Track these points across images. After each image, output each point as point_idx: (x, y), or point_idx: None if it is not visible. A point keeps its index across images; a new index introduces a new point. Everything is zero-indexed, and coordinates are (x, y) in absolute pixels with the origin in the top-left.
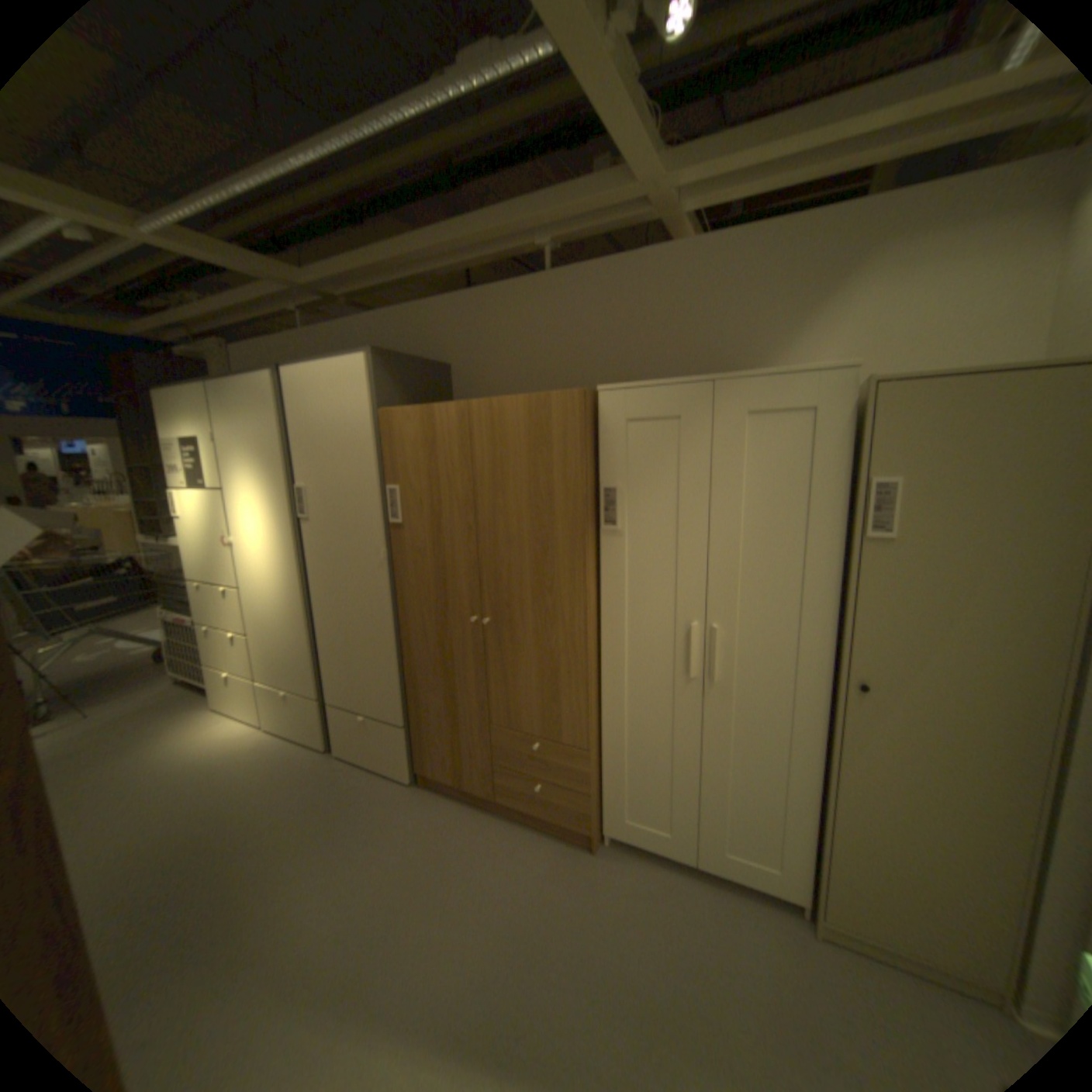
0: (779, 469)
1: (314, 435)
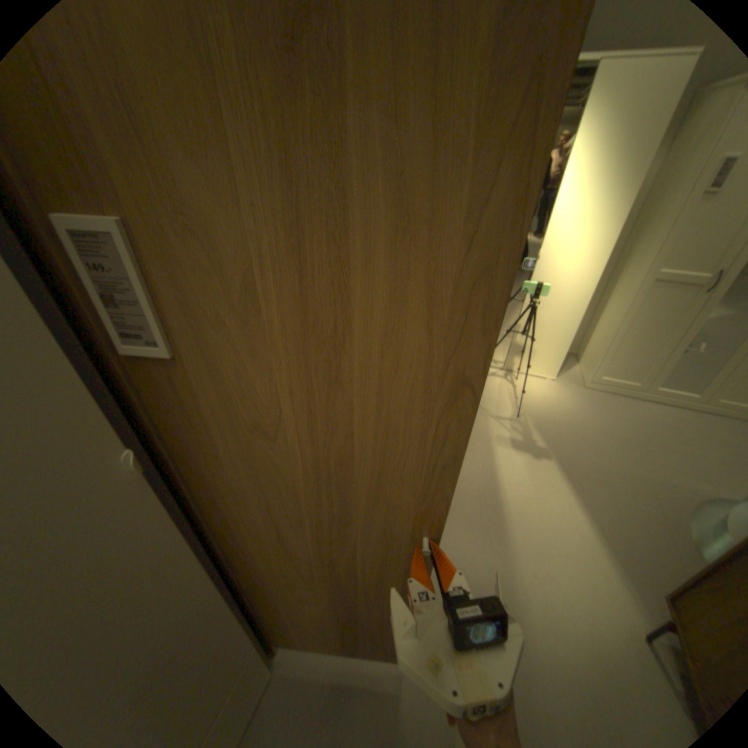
0: None
1: None
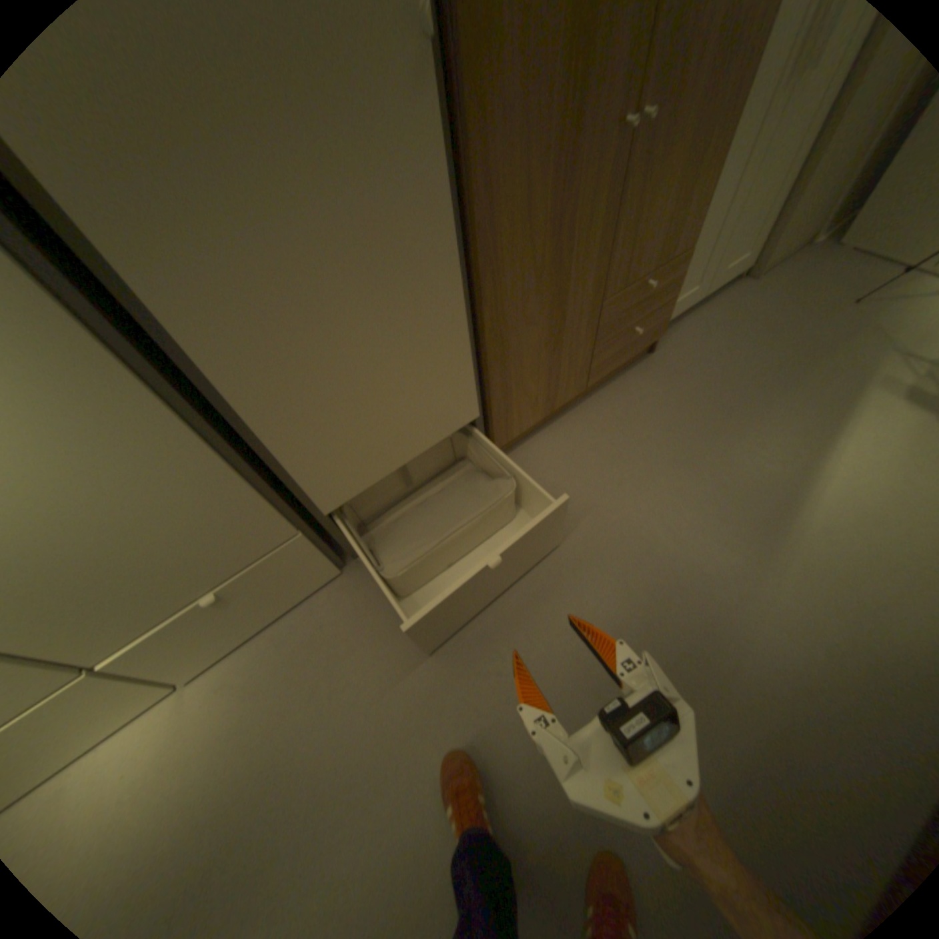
0: None
1: None
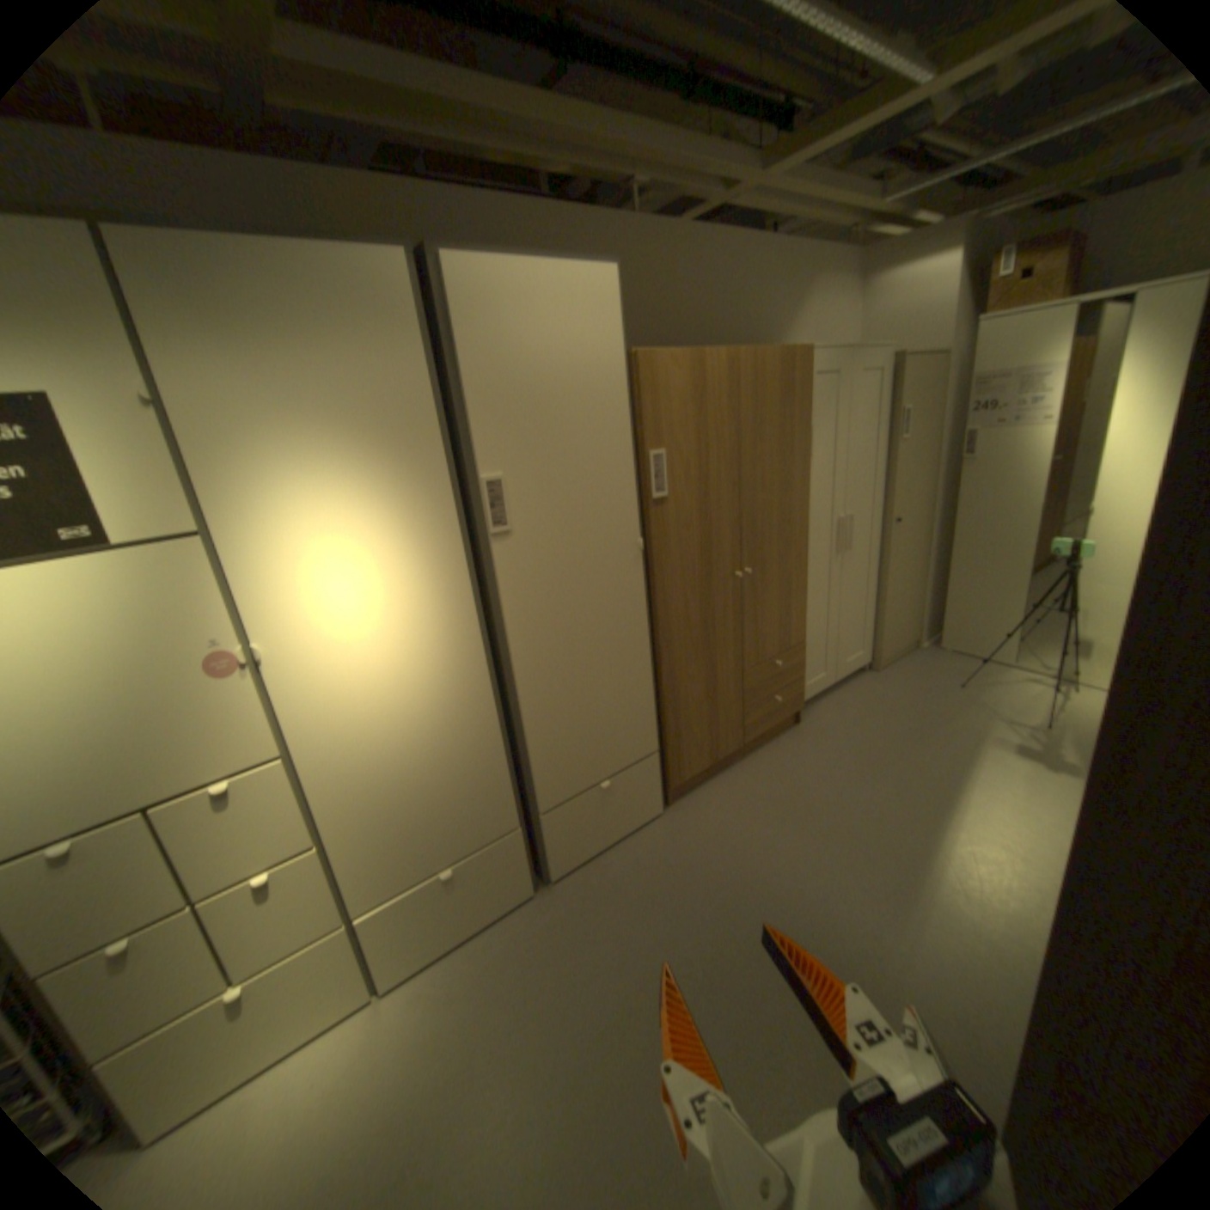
0: (870, 407)
1: (527, 384)
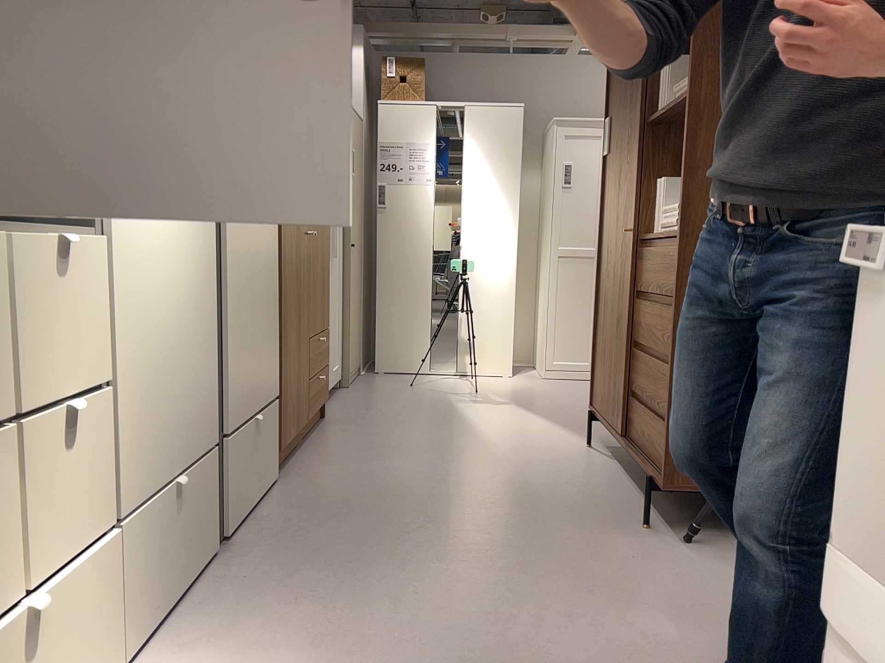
0: None
1: None
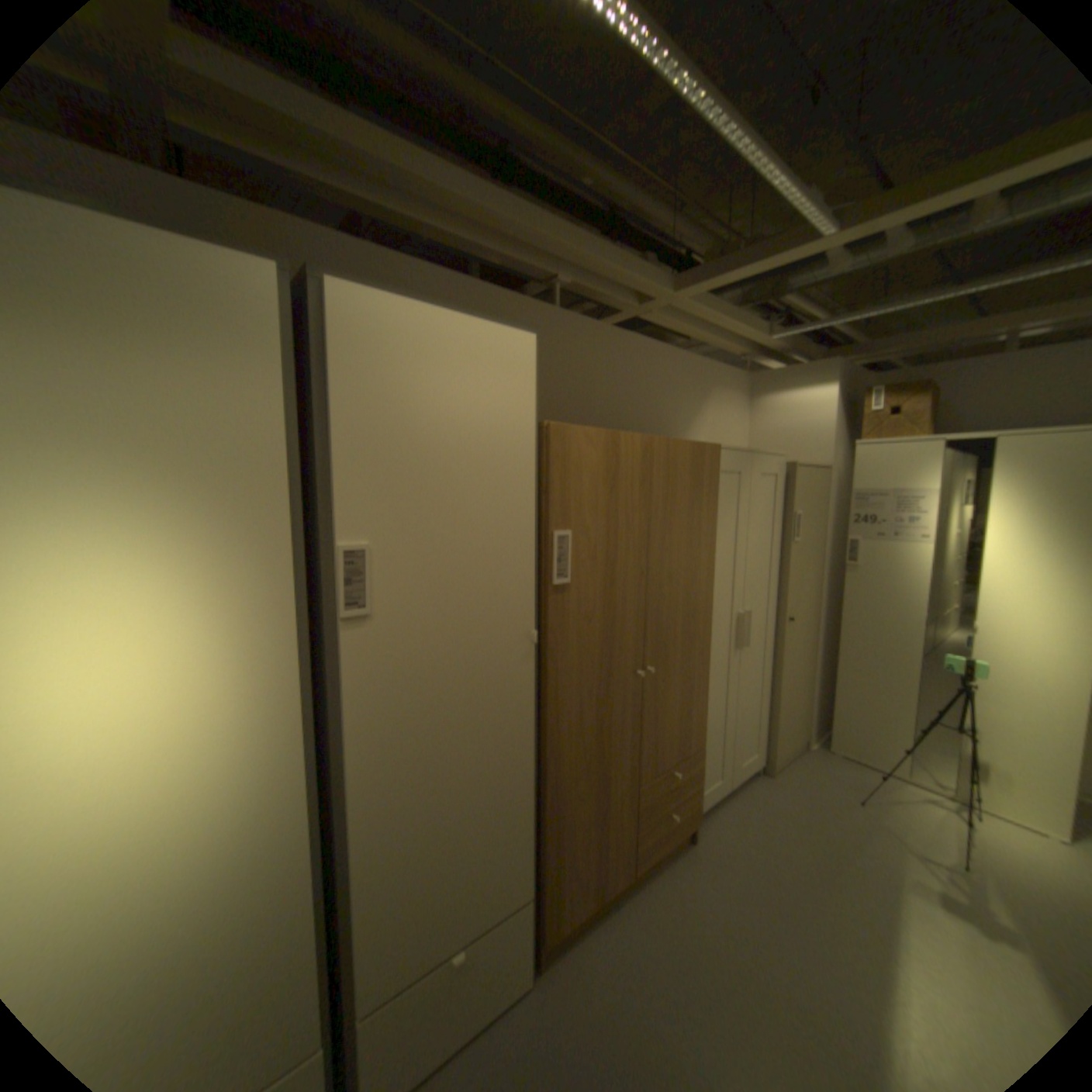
0: (766, 508)
1: (416, 441)
